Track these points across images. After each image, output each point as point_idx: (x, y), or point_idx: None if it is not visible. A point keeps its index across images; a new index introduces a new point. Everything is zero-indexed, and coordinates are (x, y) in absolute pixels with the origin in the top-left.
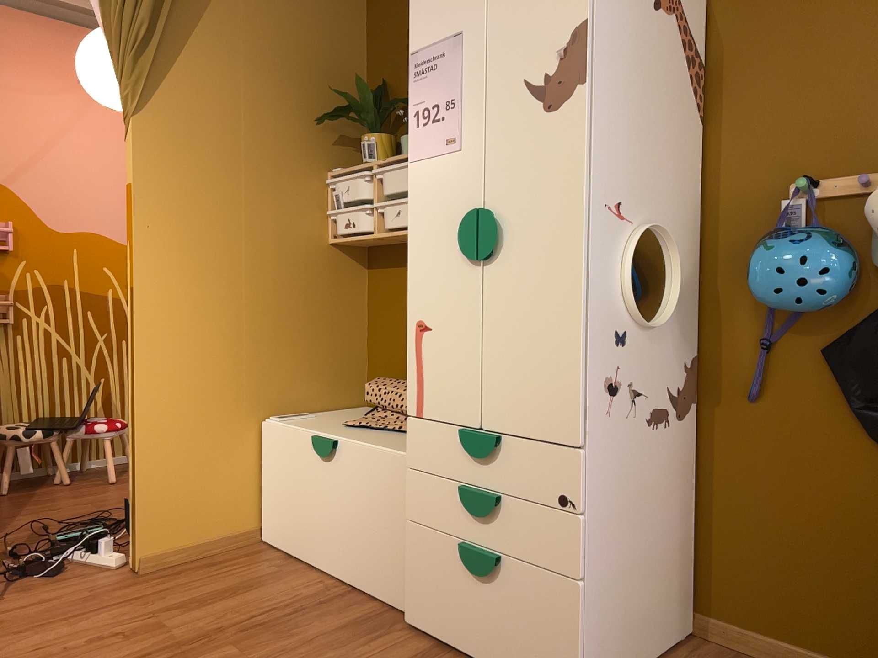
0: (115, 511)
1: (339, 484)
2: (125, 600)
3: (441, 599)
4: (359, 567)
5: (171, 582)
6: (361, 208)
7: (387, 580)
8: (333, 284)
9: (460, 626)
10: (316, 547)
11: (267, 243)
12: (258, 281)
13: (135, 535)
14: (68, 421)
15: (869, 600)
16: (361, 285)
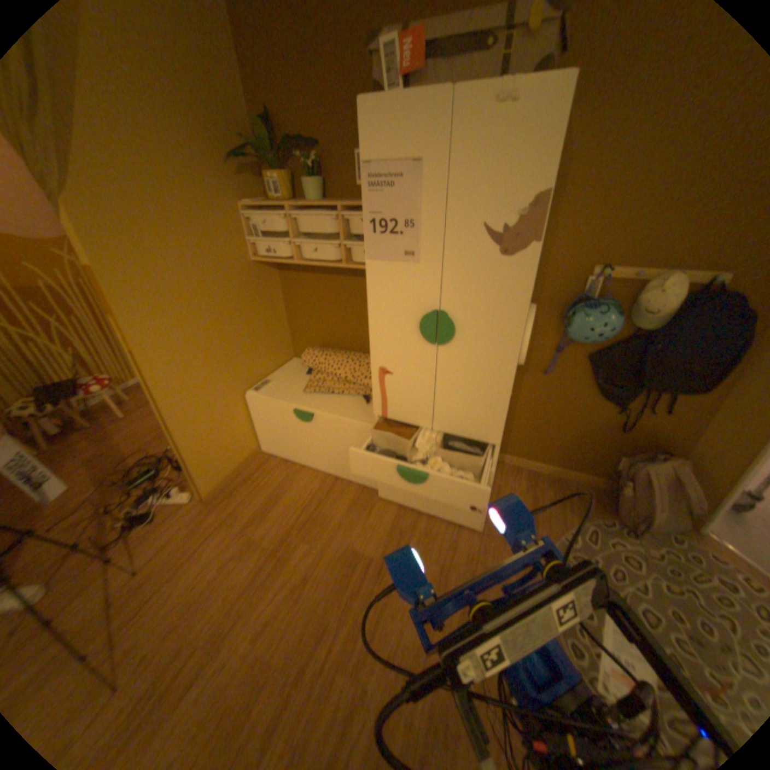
0: (148, 449)
1: (320, 435)
2: (216, 530)
3: (402, 492)
4: (340, 470)
5: (233, 505)
6: (279, 242)
7: (361, 477)
8: (261, 291)
9: (415, 502)
10: (306, 459)
11: (213, 279)
12: (216, 310)
13: (198, 488)
14: (64, 391)
15: (579, 450)
16: (277, 284)
